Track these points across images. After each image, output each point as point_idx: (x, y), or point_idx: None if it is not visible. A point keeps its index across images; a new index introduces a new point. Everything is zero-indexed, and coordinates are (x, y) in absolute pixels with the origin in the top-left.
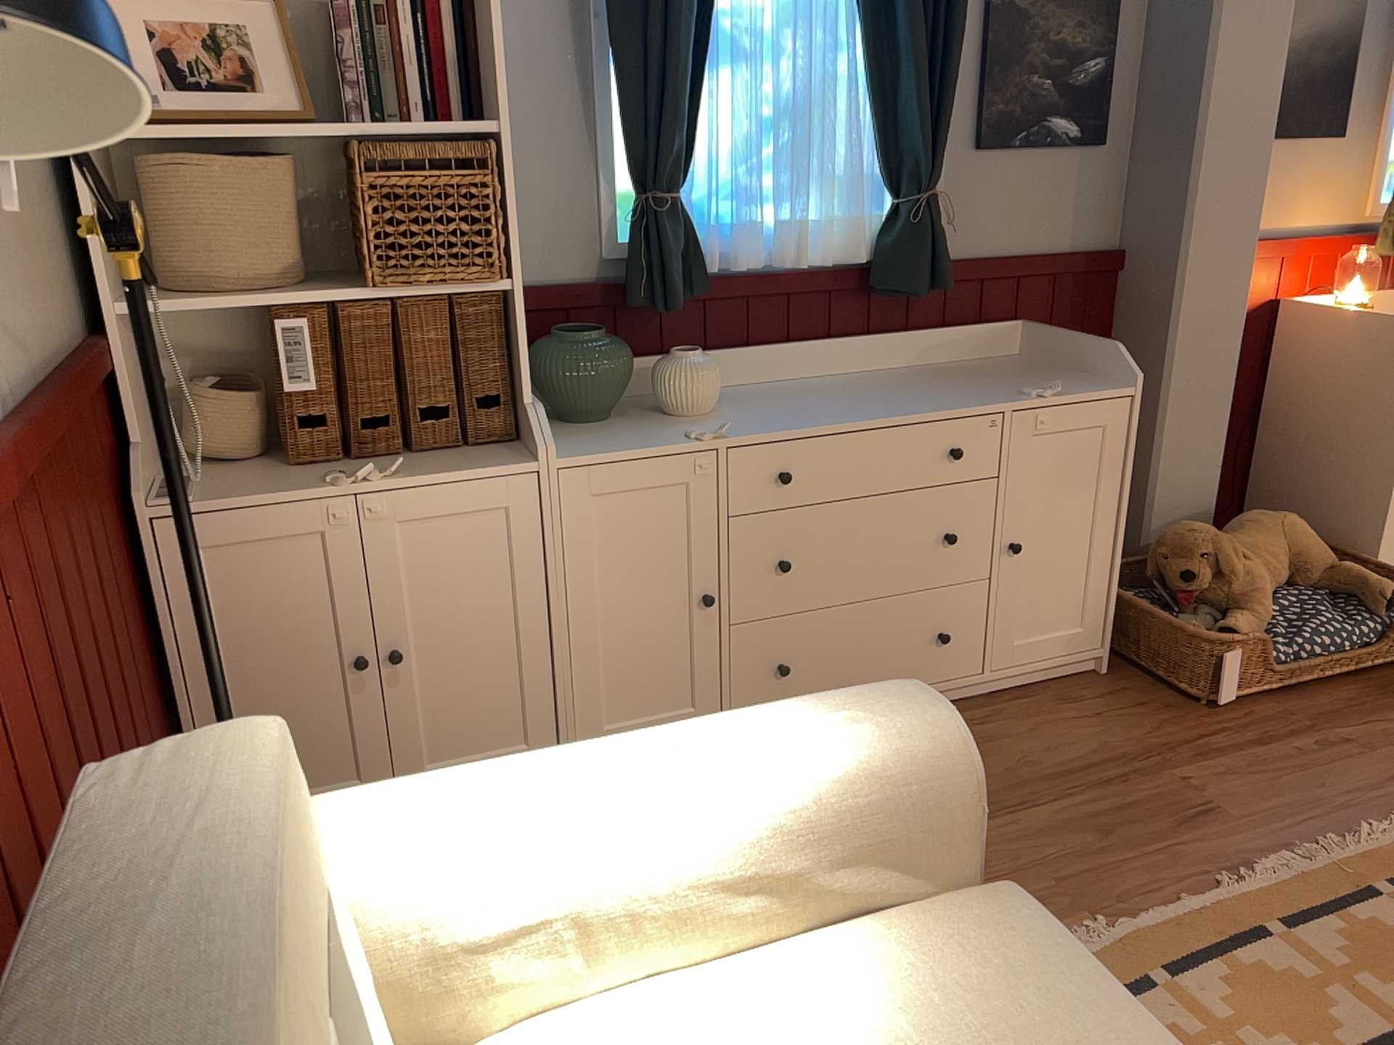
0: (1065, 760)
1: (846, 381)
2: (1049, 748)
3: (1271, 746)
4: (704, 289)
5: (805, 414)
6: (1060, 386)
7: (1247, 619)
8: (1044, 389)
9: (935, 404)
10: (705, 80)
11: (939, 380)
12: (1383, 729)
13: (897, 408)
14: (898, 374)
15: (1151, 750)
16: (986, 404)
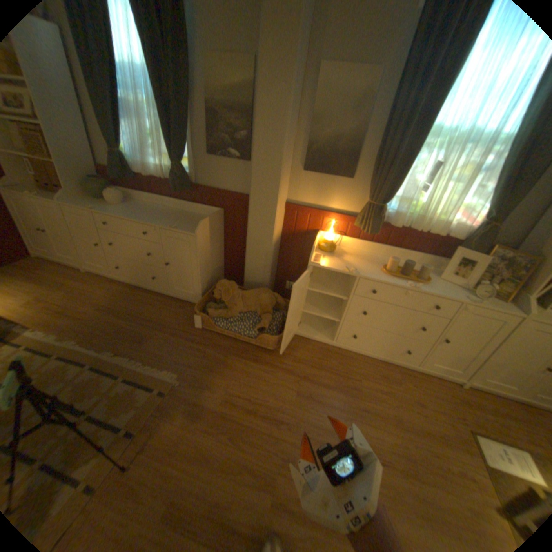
0: (151, 316)
1: (166, 209)
2: (154, 313)
3: (188, 342)
4: (132, 176)
5: (123, 212)
6: (175, 226)
7: (224, 312)
8: (181, 226)
9: (149, 219)
10: (119, 120)
11: (179, 216)
12: (220, 357)
13: (139, 217)
14: (180, 212)
15: (168, 326)
16: (156, 224)
